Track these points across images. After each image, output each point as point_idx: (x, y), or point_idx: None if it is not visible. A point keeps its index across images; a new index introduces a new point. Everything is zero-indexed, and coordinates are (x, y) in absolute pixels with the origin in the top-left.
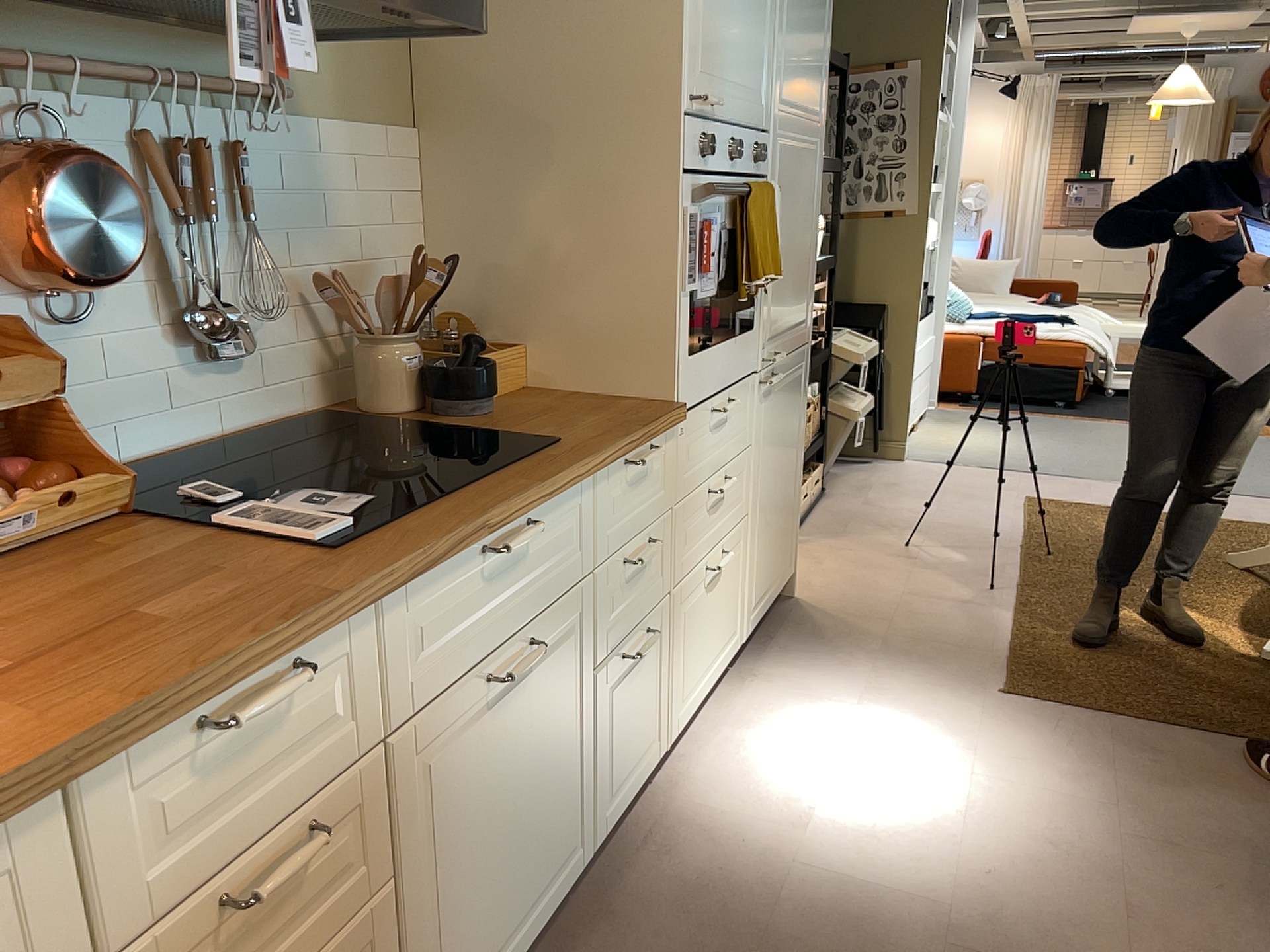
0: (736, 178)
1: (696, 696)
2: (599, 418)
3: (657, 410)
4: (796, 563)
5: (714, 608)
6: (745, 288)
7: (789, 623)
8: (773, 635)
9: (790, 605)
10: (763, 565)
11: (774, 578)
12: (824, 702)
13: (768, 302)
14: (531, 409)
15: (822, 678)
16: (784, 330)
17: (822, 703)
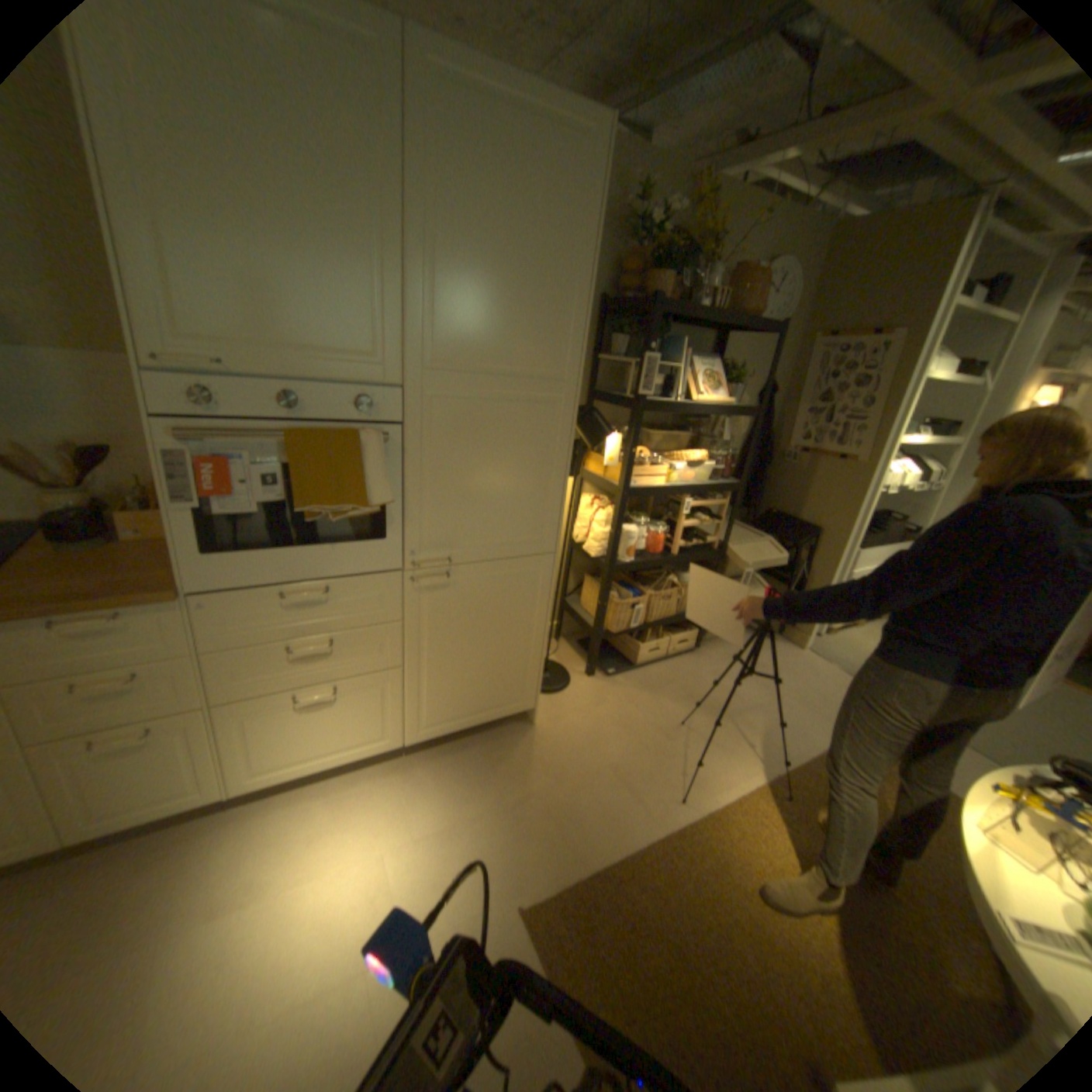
0: (313, 420)
1: (288, 774)
2: (80, 582)
3: (132, 589)
4: (537, 704)
5: (320, 723)
6: (293, 510)
7: (494, 745)
8: (469, 748)
9: (520, 730)
10: (446, 702)
11: (479, 711)
12: (399, 826)
13: (424, 520)
14: (102, 557)
15: (434, 804)
16: (480, 542)
17: (399, 825)
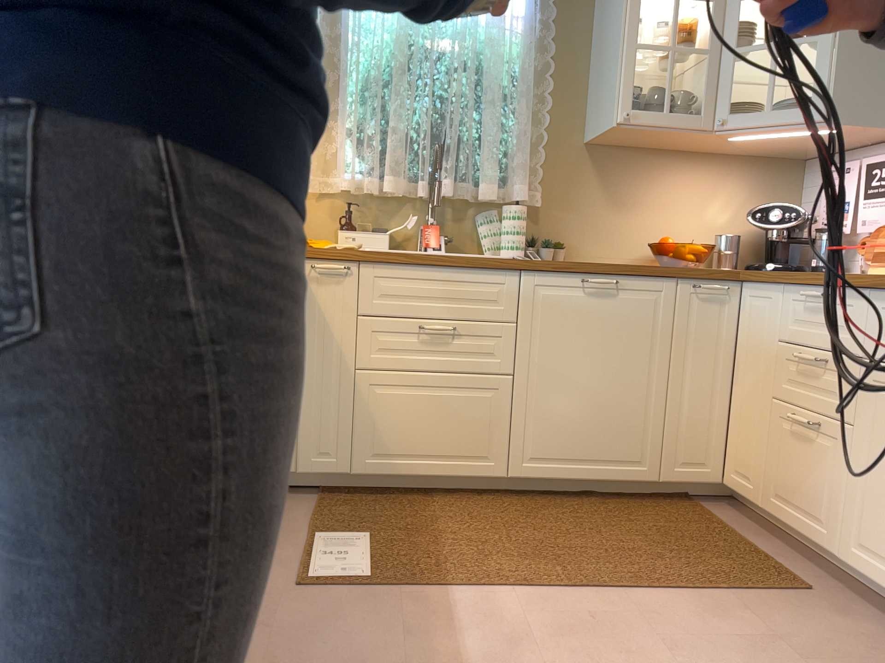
0: None
1: None
2: None
3: None
4: None
5: None
6: None
7: None
8: None
9: None
10: None
11: None
12: None
13: None
14: None
15: None
16: None
17: None
